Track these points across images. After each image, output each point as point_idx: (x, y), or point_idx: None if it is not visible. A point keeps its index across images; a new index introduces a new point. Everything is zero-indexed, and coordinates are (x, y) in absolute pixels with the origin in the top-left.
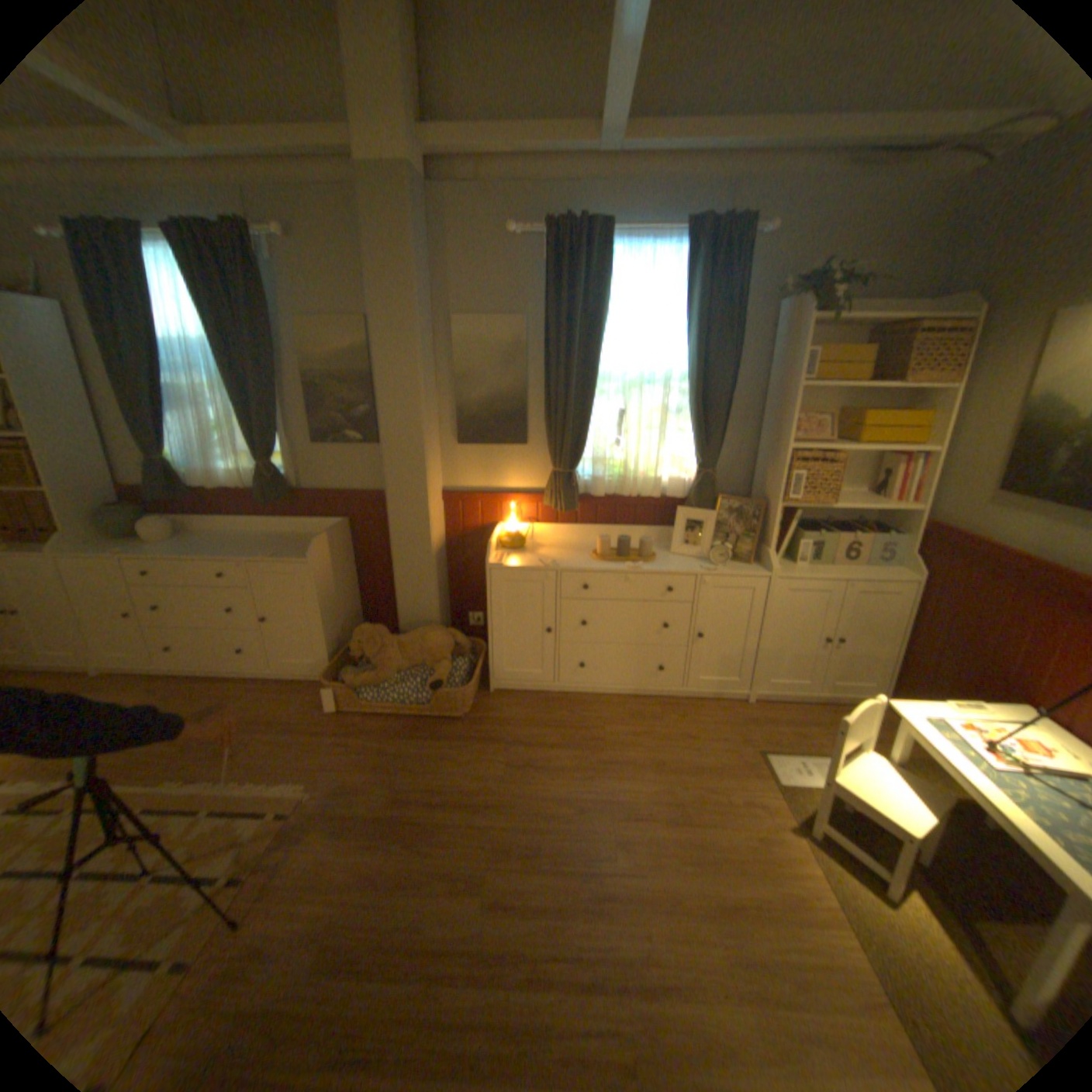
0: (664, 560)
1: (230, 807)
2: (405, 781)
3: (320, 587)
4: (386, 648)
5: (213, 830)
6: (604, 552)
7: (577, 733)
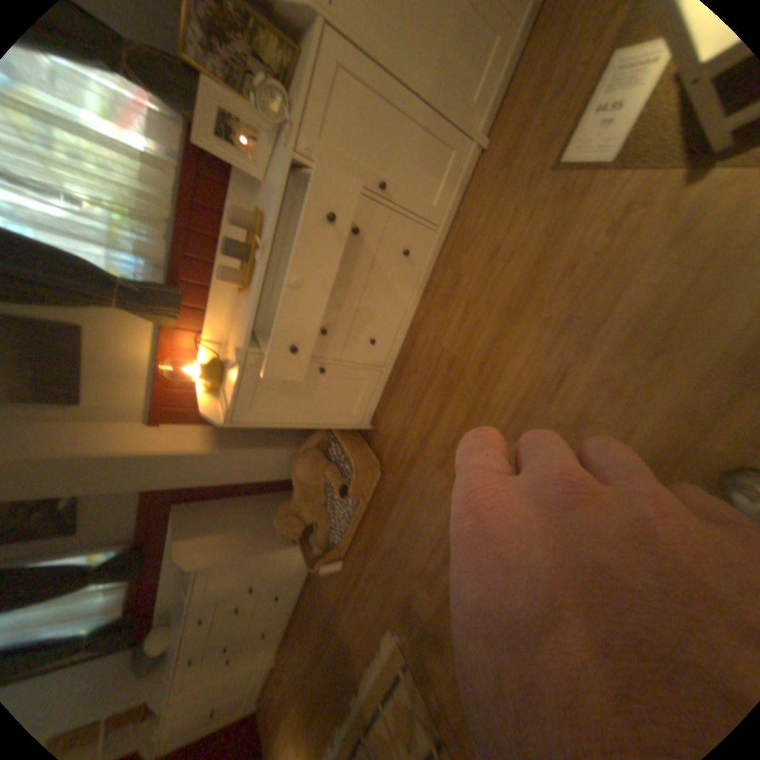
0: (263, 191)
1: (378, 683)
2: (410, 555)
3: (222, 549)
4: (295, 506)
5: (389, 708)
6: (234, 273)
7: (433, 374)
